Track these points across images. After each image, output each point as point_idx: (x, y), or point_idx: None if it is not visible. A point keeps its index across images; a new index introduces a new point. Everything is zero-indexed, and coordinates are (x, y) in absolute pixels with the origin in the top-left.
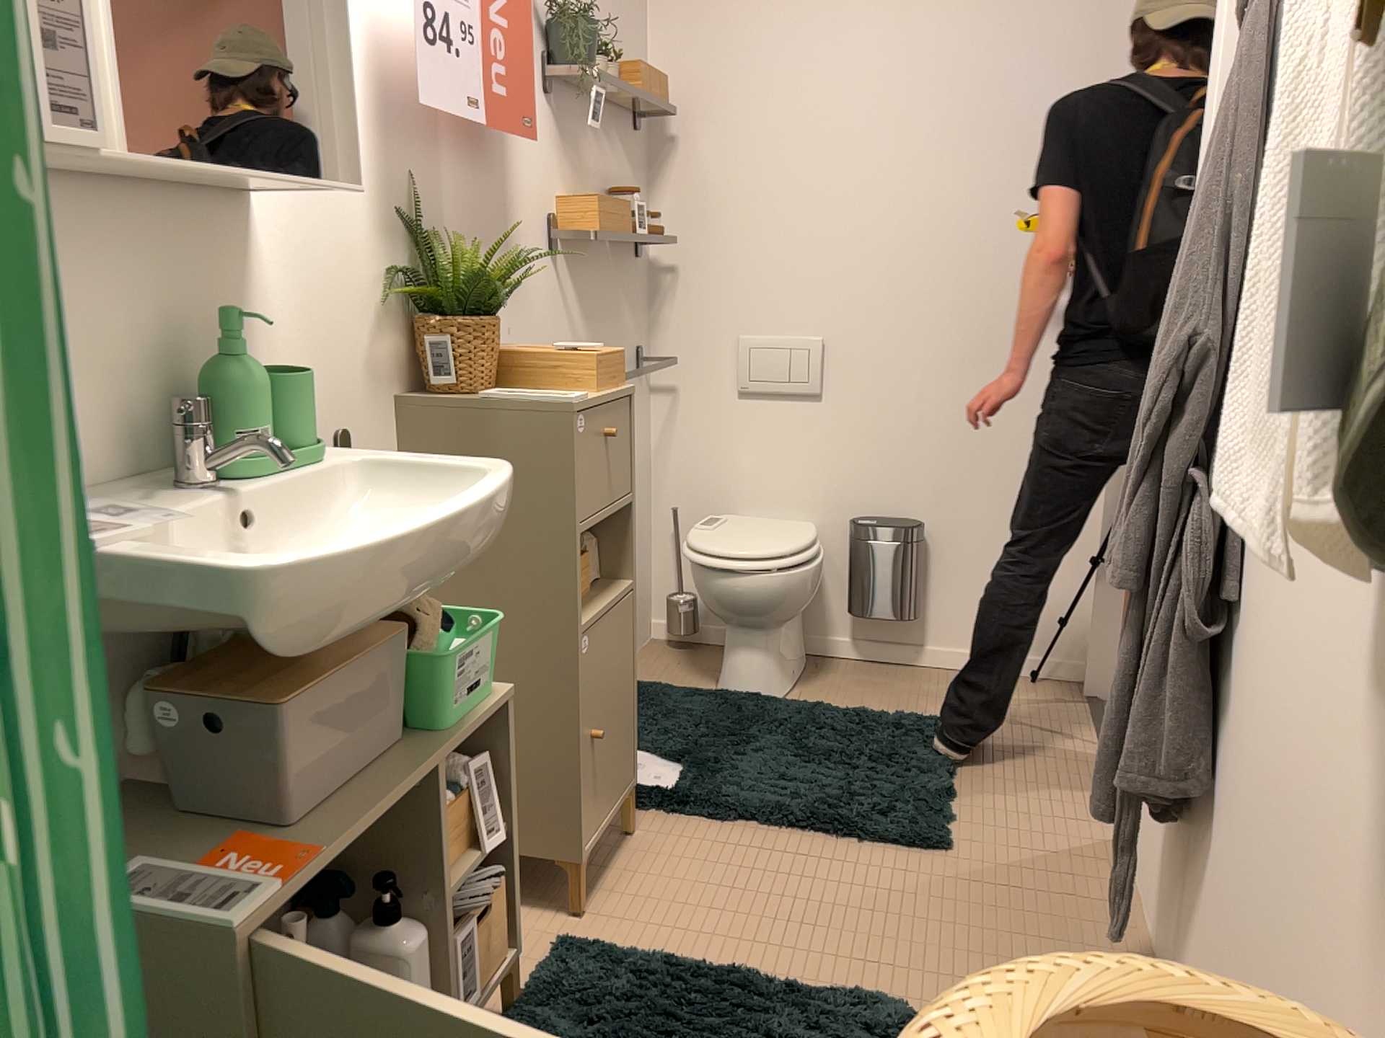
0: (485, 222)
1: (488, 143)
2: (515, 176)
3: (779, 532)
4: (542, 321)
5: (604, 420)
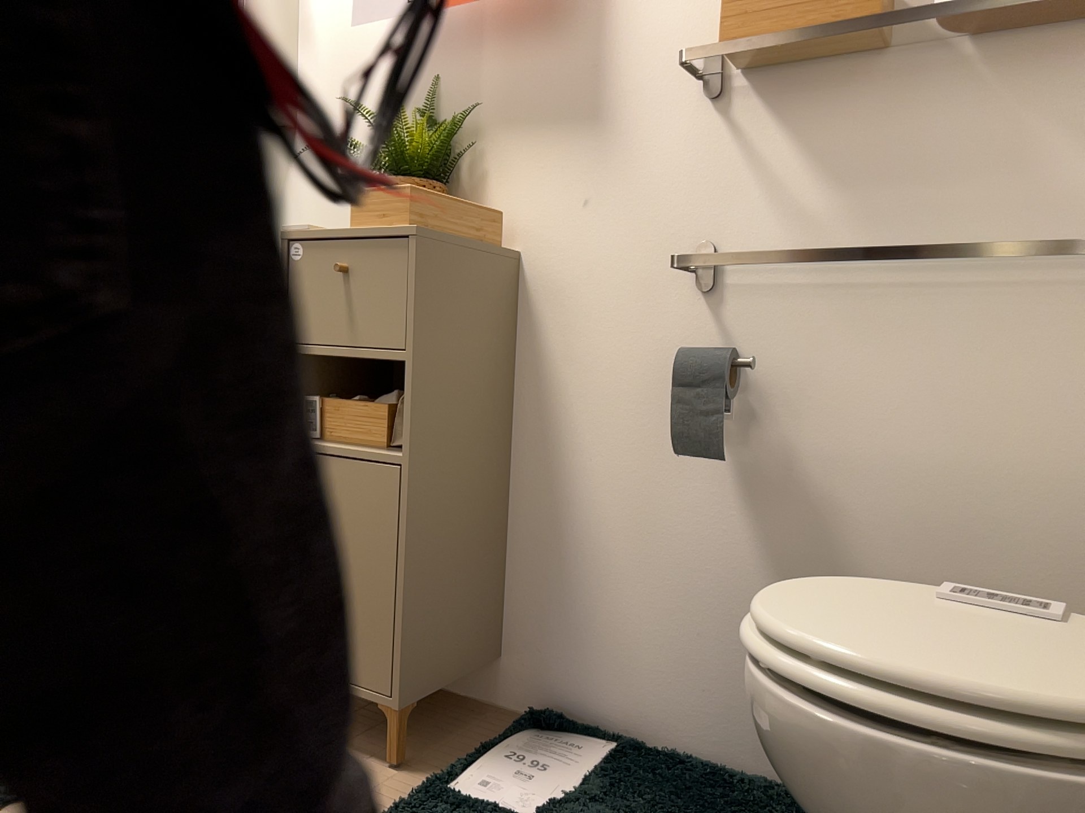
0: (545, 95)
1: (560, 14)
2: (614, 29)
3: (958, 641)
4: (665, 187)
5: (343, 257)
